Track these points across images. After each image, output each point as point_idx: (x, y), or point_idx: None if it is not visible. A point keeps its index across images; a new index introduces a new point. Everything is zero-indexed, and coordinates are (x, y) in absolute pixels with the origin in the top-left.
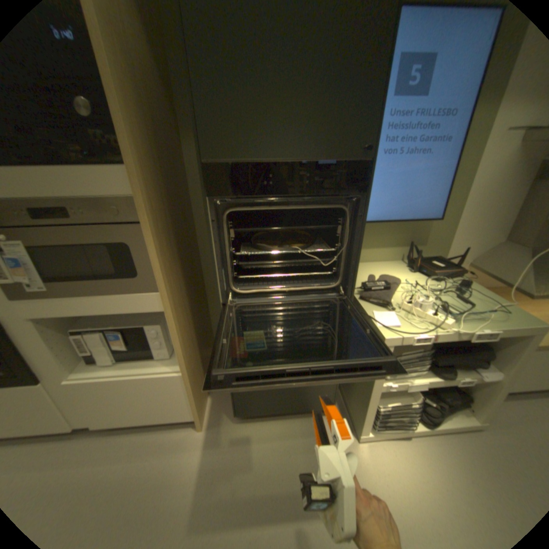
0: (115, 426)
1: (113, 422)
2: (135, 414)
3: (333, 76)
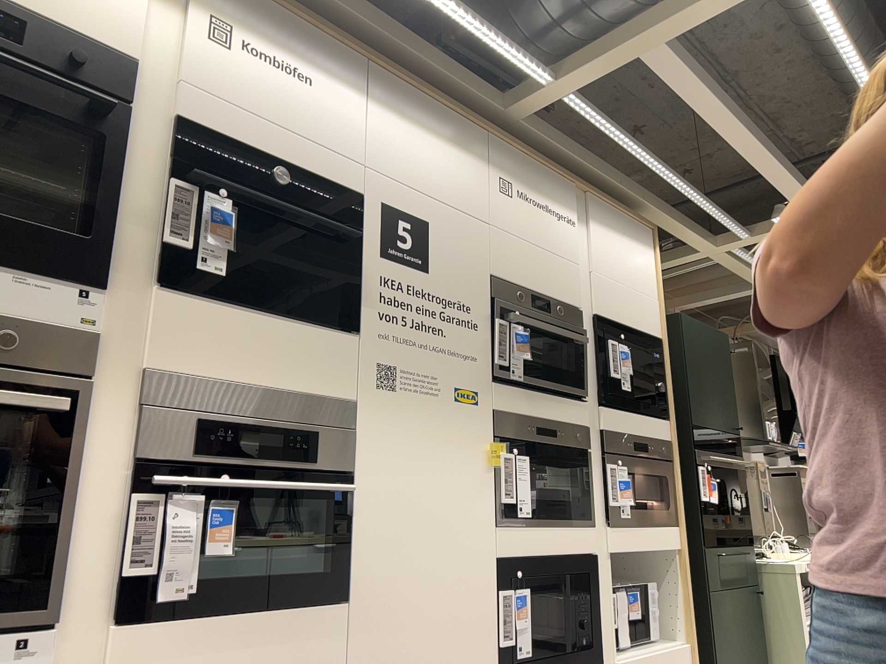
0: None
1: None
2: None
3: (722, 391)
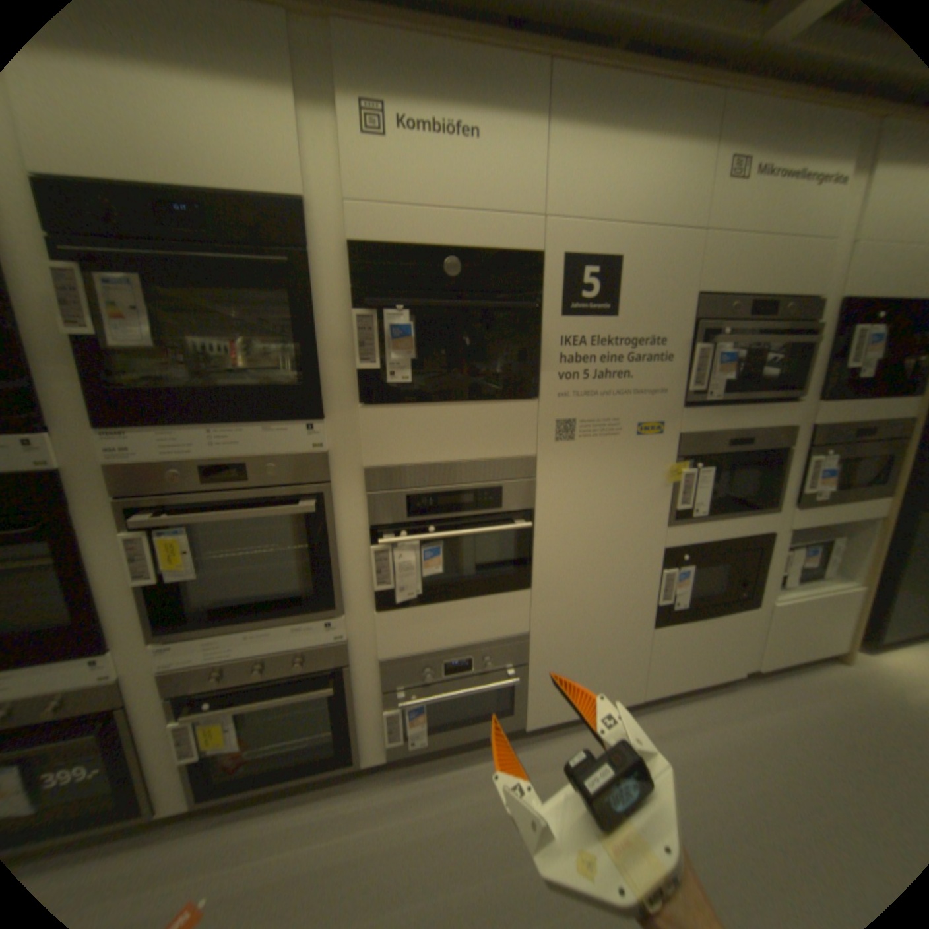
0: (786, 665)
1: (788, 658)
2: (810, 645)
3: None
